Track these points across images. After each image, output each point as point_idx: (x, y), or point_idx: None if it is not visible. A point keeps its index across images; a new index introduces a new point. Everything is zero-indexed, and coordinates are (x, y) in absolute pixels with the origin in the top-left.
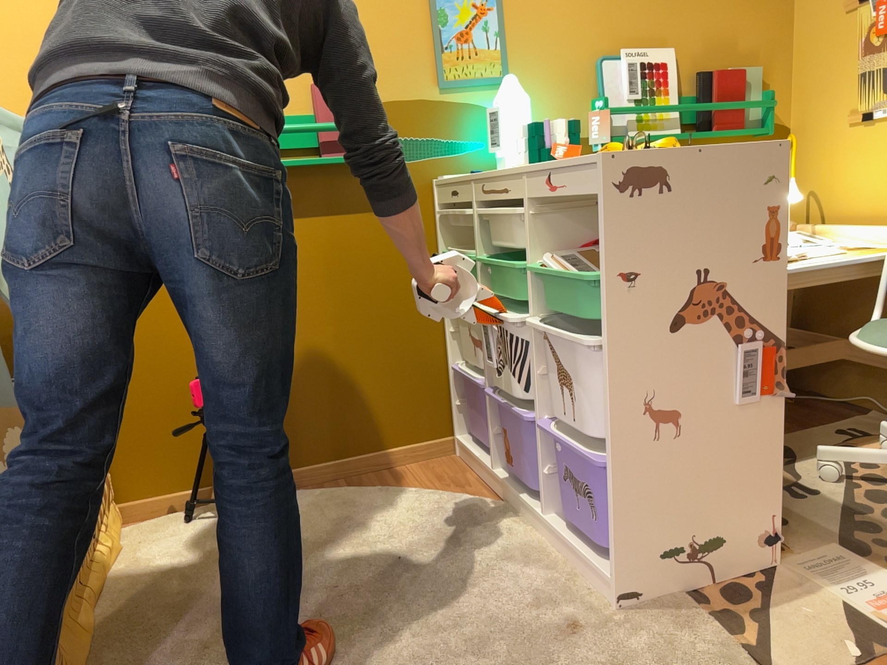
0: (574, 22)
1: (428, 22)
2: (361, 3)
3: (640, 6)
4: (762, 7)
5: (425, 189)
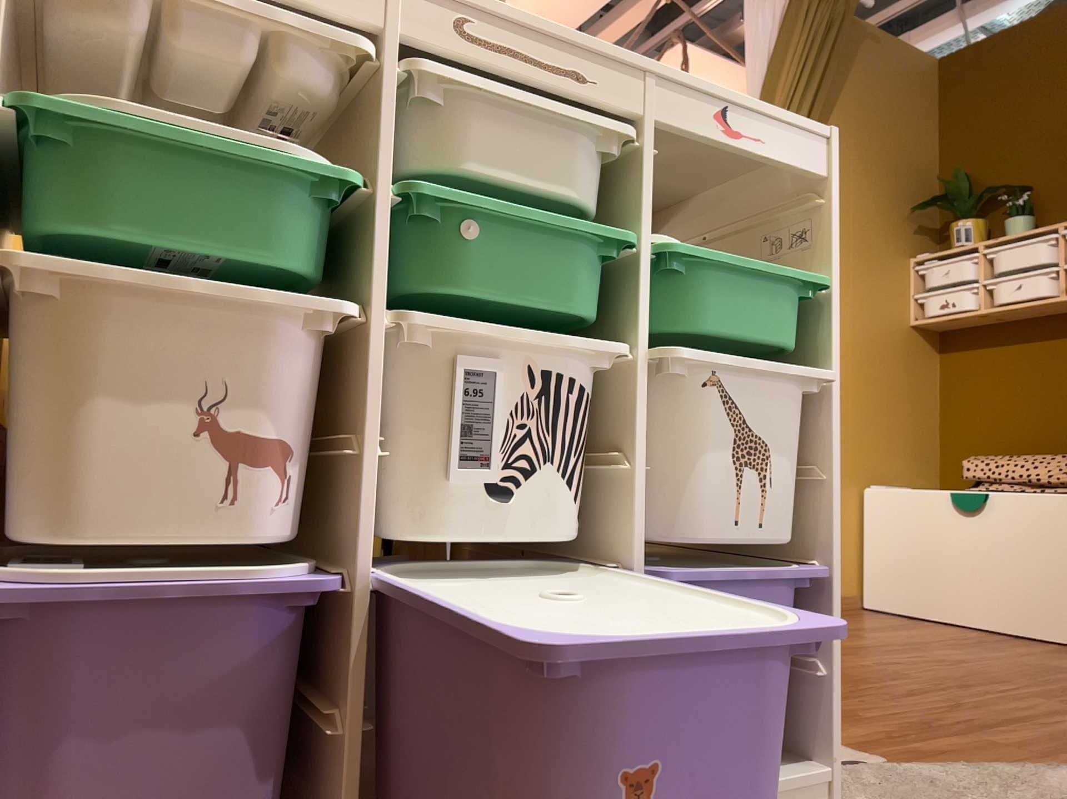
0: None
1: None
2: None
3: None
4: None
5: None
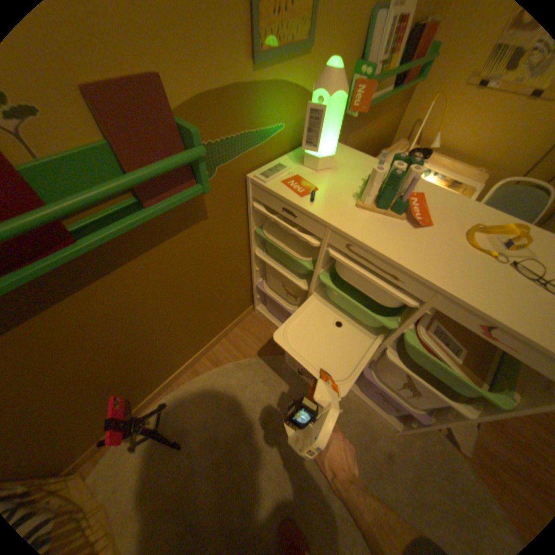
0: None
1: None
2: None
3: None
4: None
5: (240, 185)
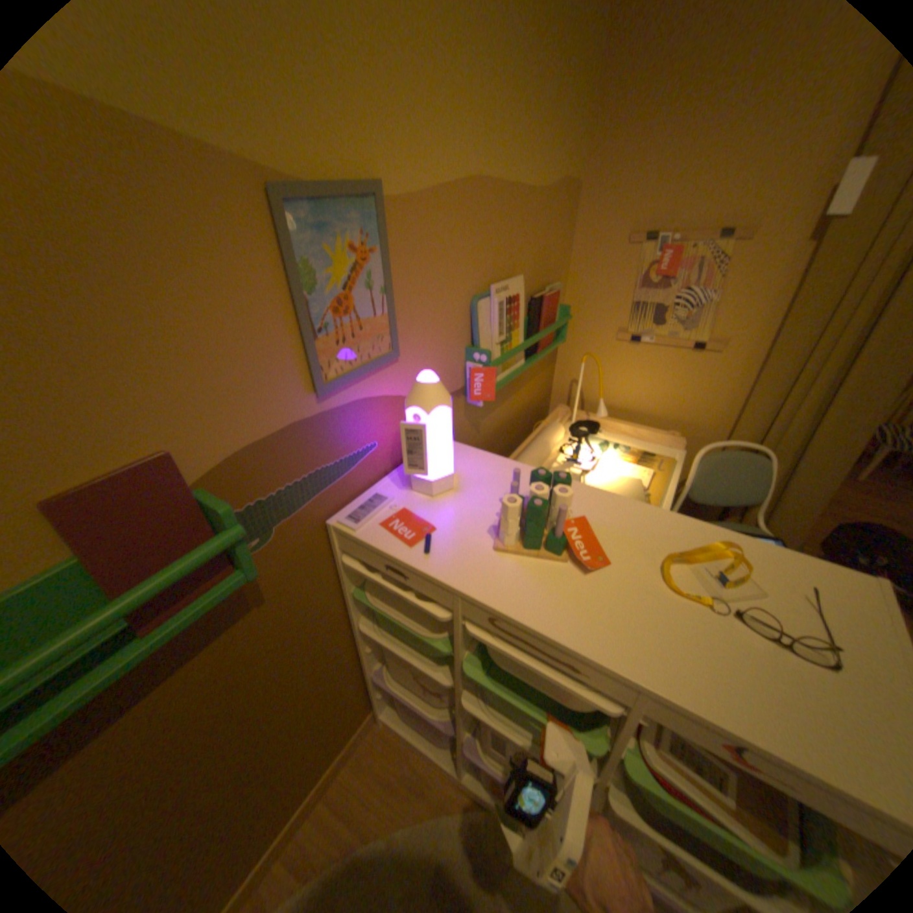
0: (456, 254)
1: (285, 286)
2: (122, 266)
3: (504, 225)
4: (565, 219)
5: (318, 536)
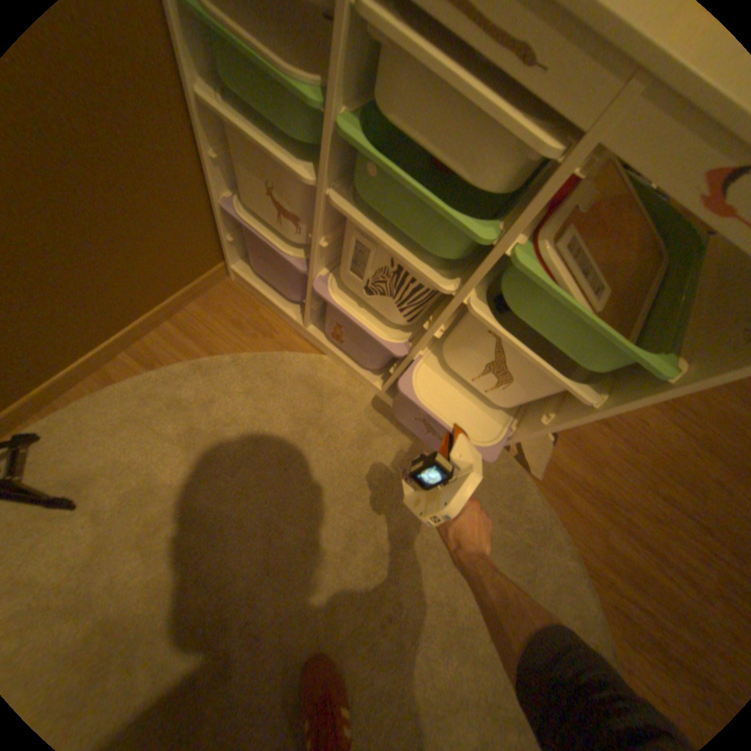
0: None
1: None
2: None
3: None
4: None
5: None
